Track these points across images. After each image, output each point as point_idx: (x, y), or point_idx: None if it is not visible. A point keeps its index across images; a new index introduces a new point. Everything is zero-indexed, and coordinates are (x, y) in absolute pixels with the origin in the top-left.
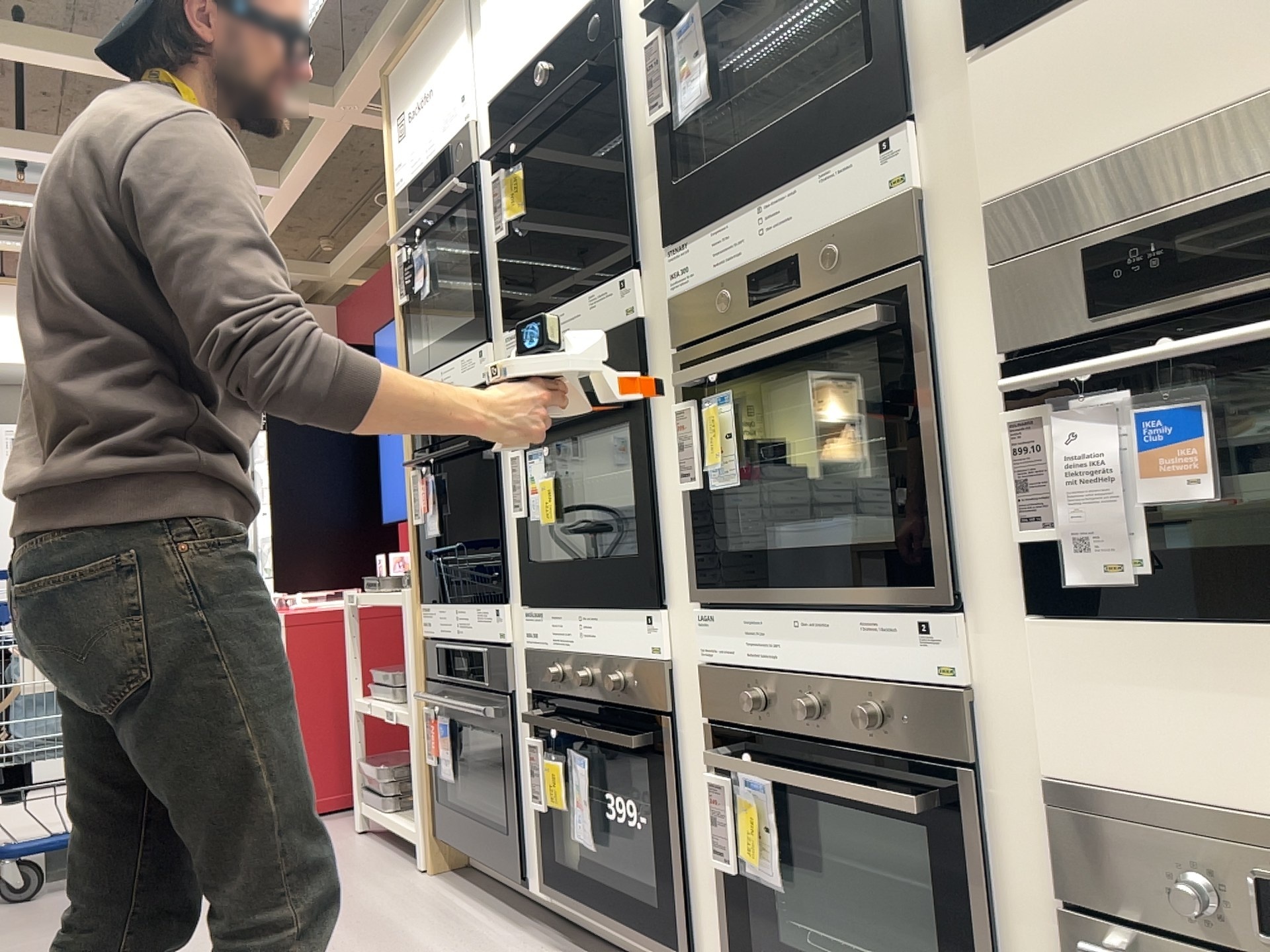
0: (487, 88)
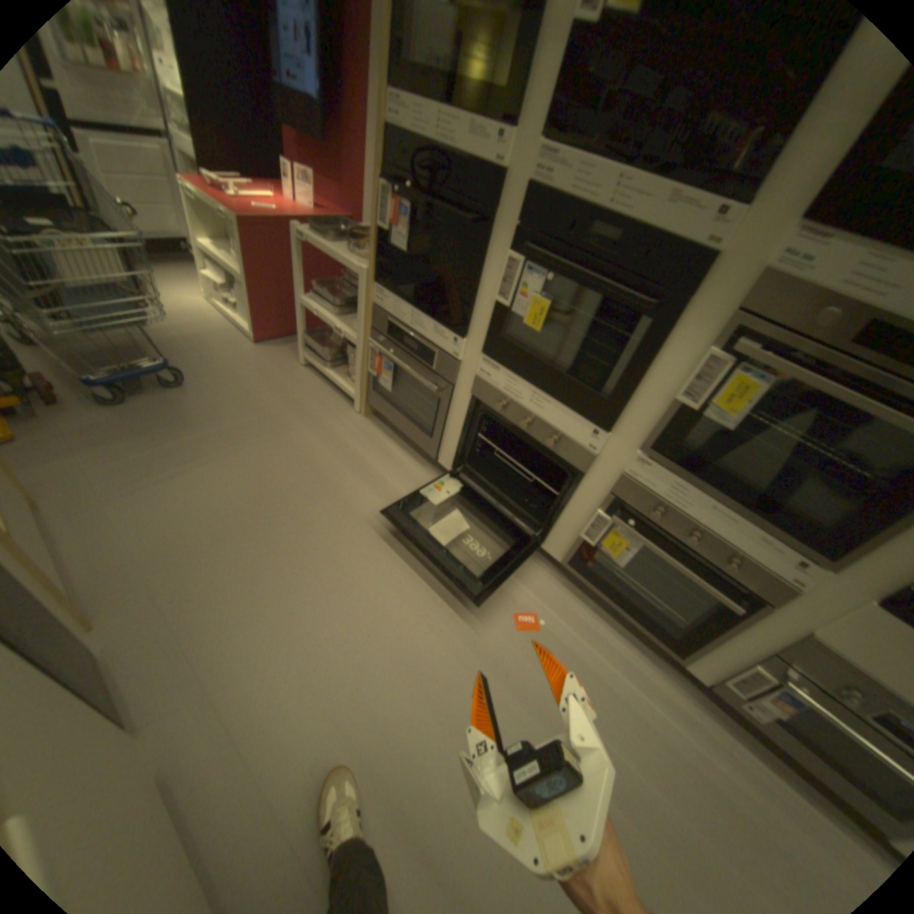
0: None
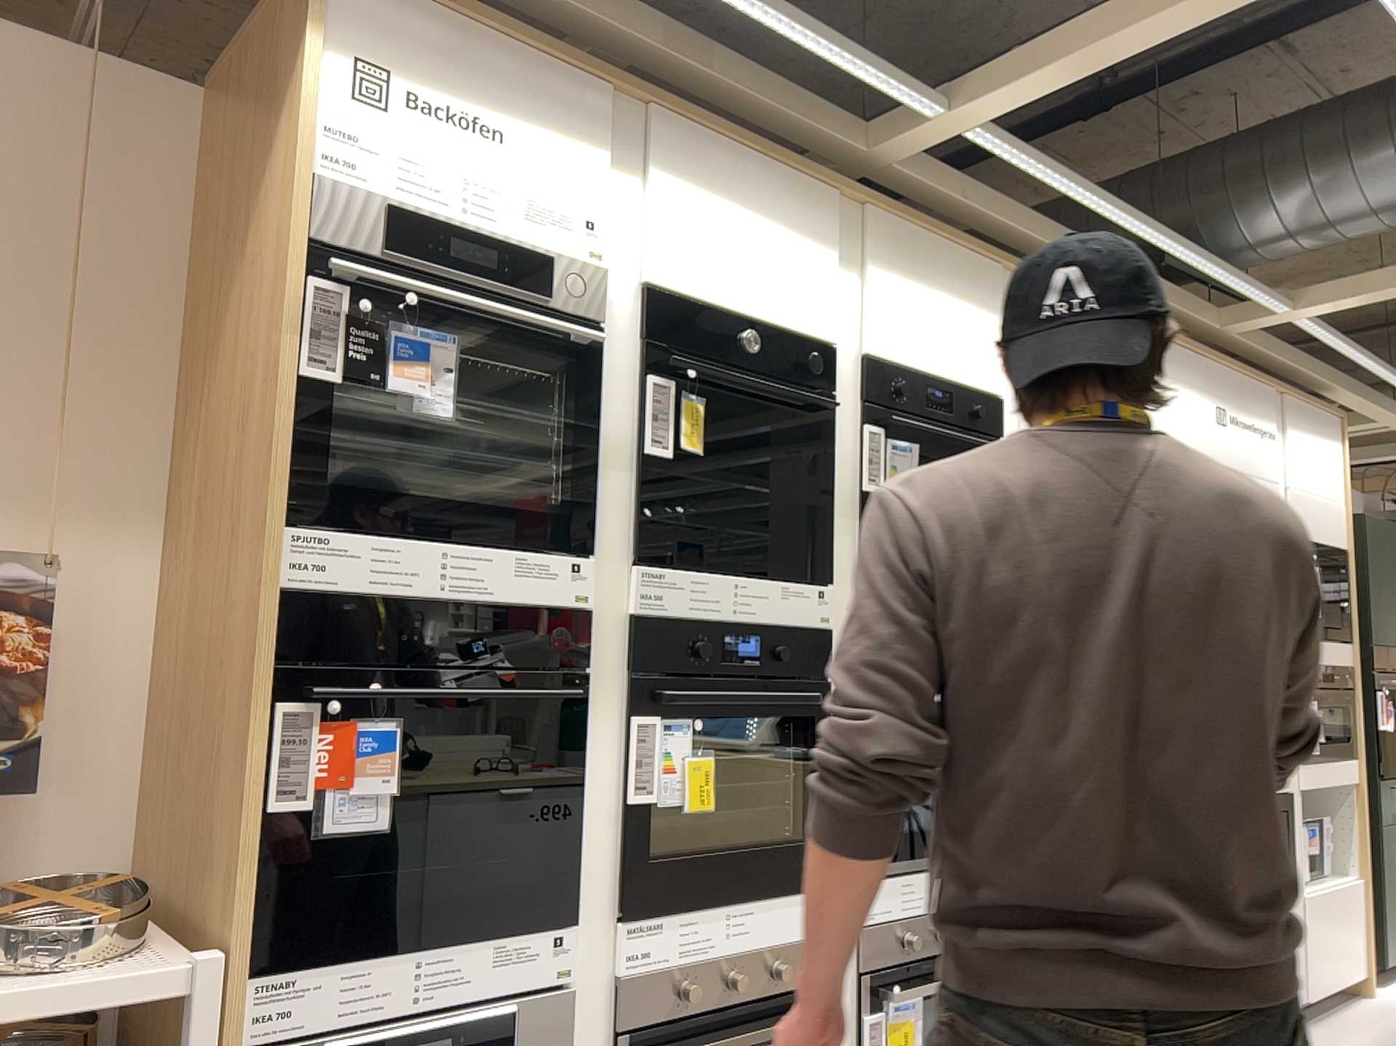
0: (639, 266)
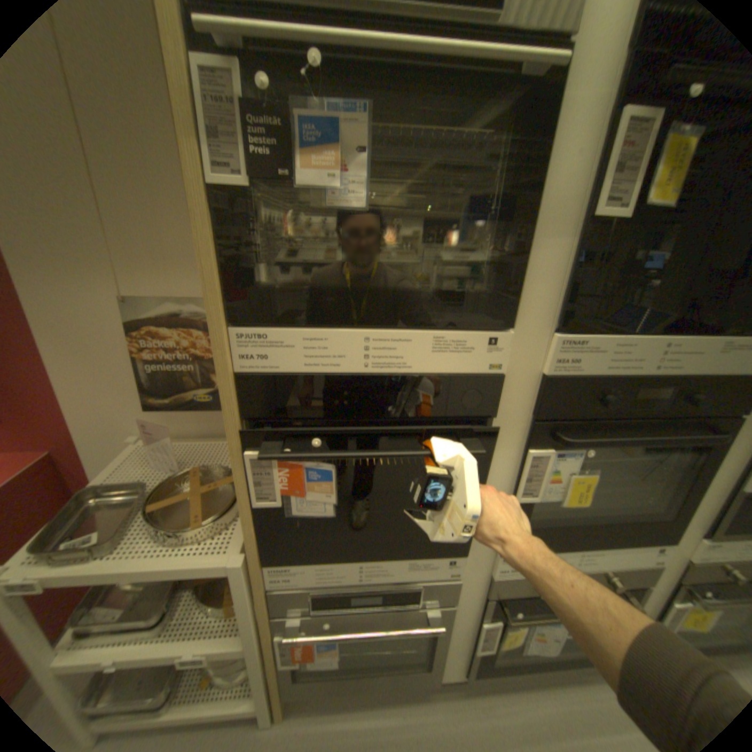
0: None
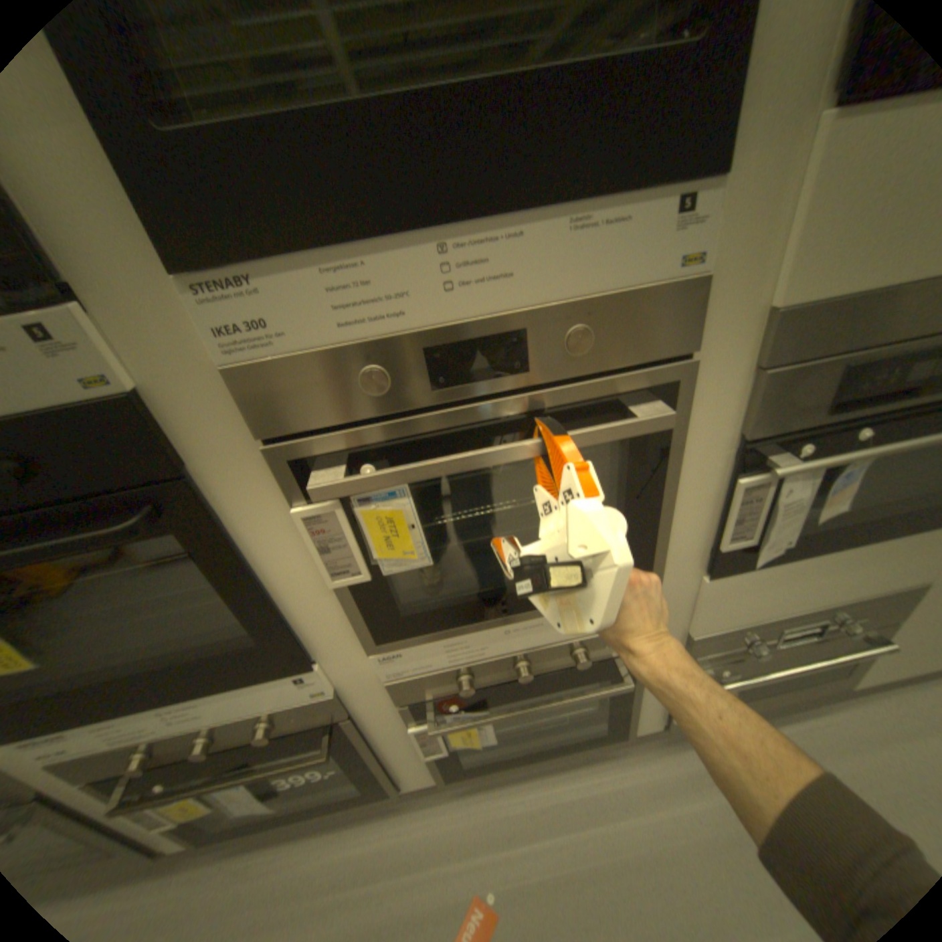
0: None
